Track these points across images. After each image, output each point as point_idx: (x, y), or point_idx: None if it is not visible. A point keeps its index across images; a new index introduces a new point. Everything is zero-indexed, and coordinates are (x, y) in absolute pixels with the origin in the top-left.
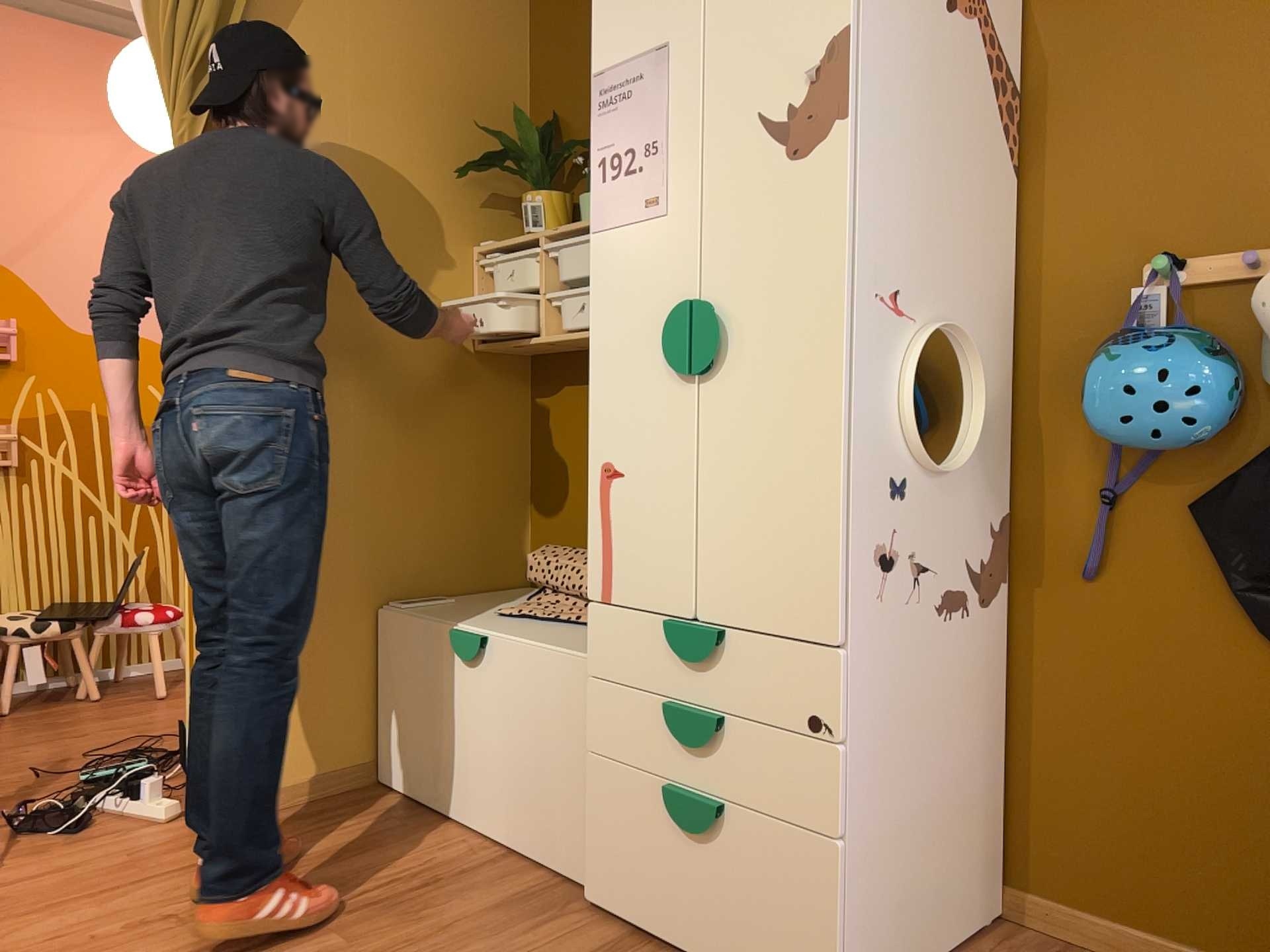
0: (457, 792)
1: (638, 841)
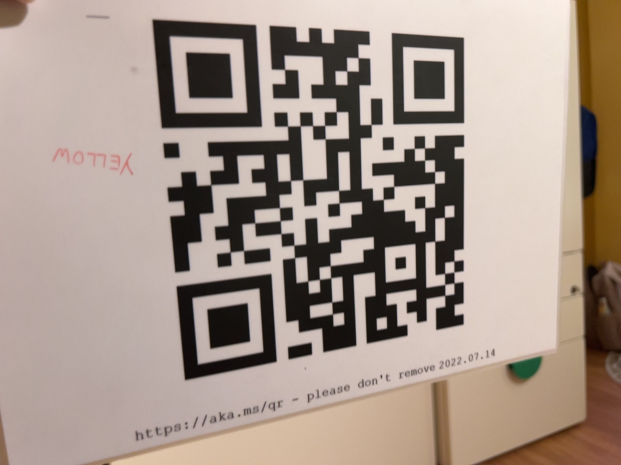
0: None
1: (491, 408)
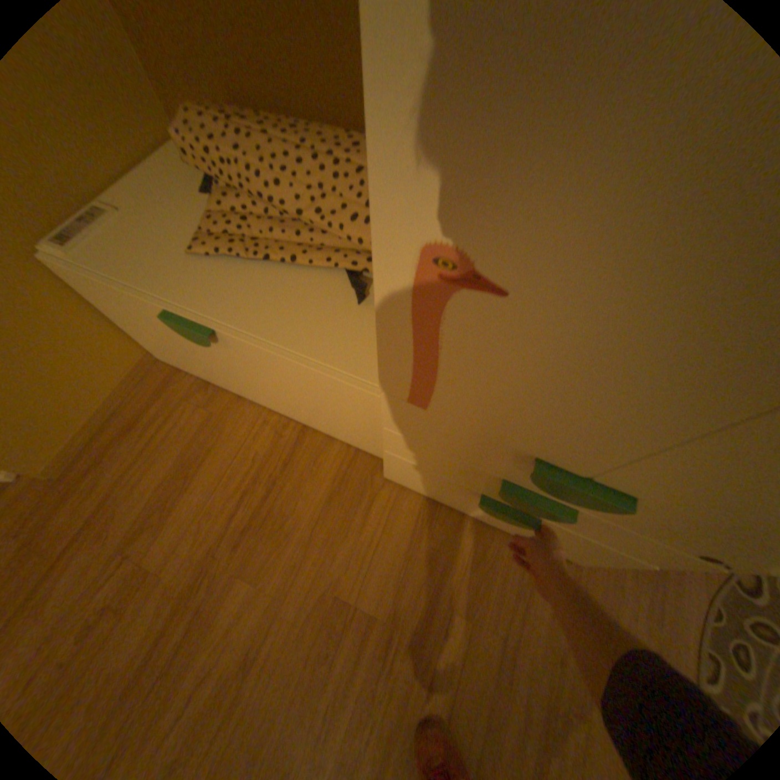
0: (240, 389)
1: (439, 487)
